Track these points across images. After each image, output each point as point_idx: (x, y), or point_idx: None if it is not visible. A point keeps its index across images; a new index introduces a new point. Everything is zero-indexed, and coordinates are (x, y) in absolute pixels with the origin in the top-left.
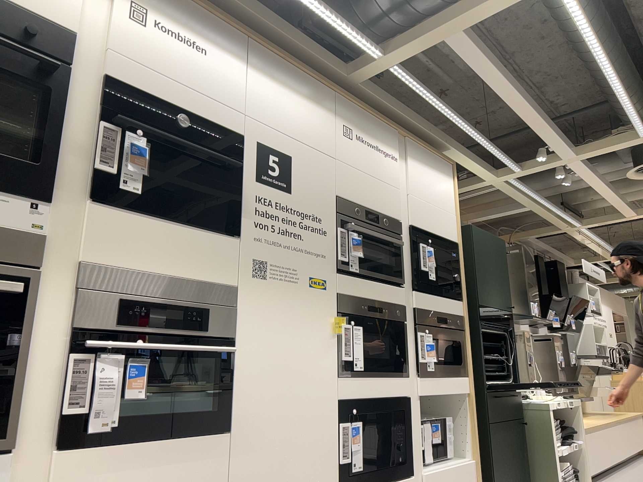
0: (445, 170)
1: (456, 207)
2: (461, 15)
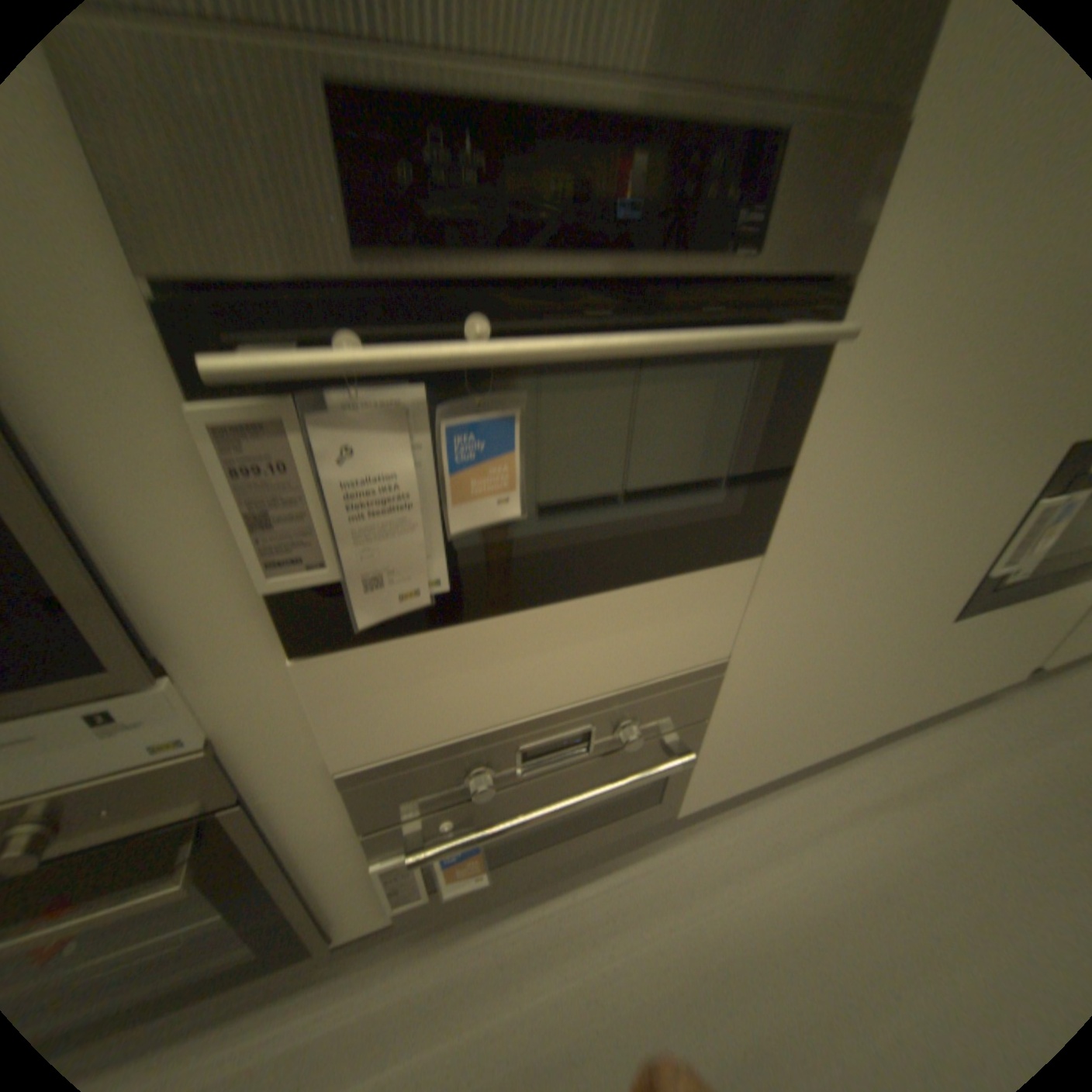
0: None
1: None
2: None
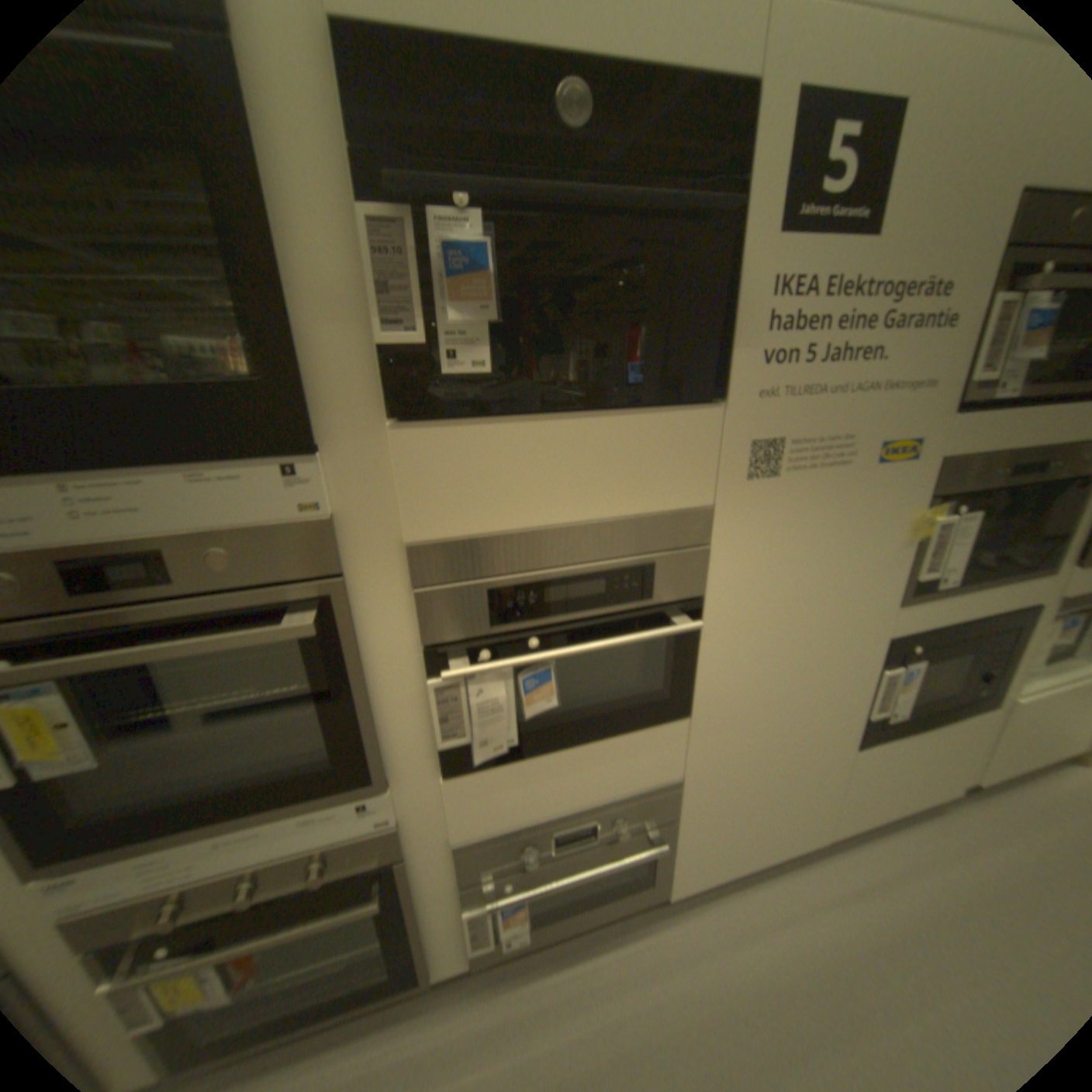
0: None
1: None
2: None
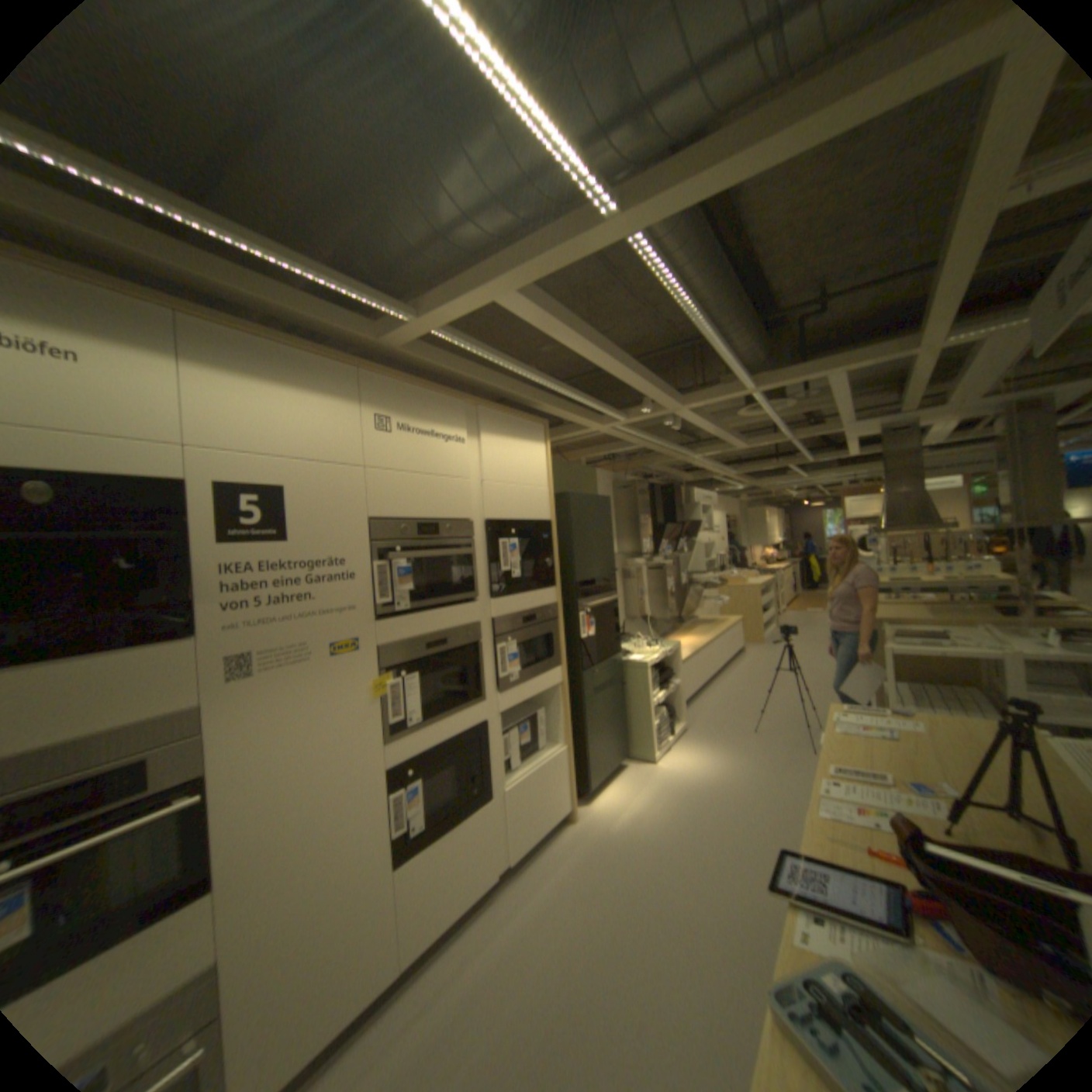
0: (534, 435)
1: (549, 478)
2: (507, 273)
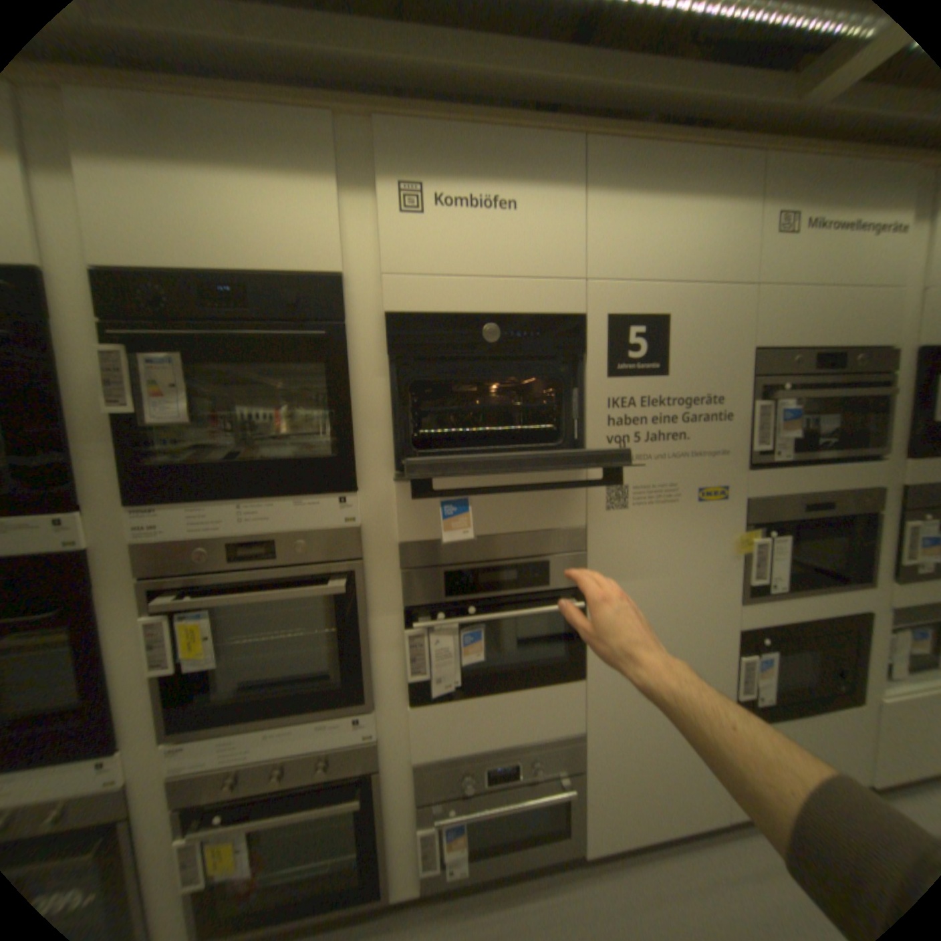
0: None
1: None
2: None
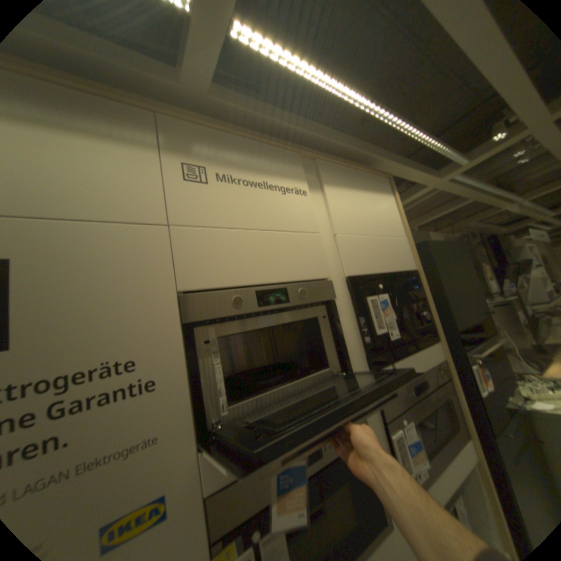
0: (381, 186)
1: (405, 226)
2: None
